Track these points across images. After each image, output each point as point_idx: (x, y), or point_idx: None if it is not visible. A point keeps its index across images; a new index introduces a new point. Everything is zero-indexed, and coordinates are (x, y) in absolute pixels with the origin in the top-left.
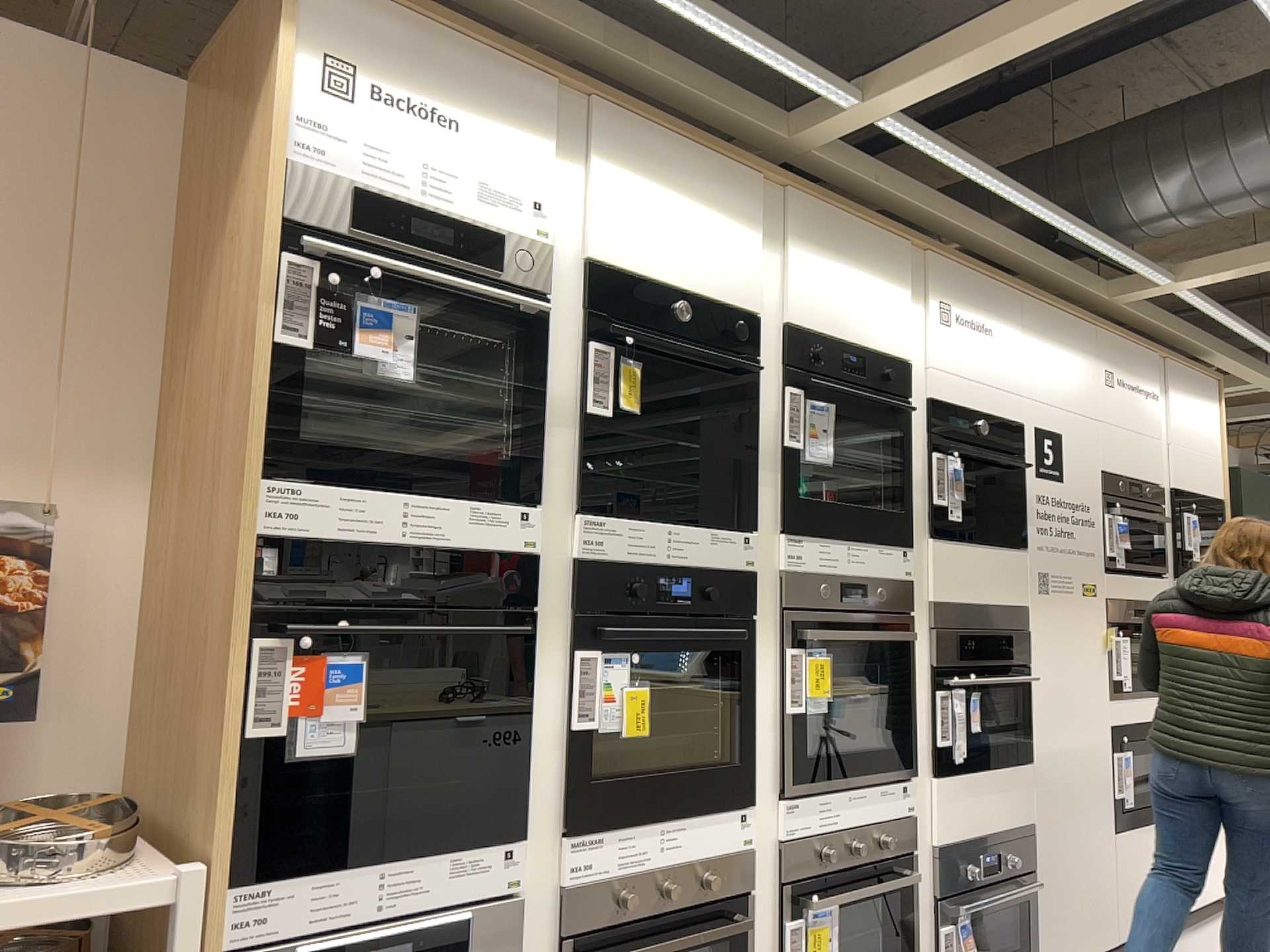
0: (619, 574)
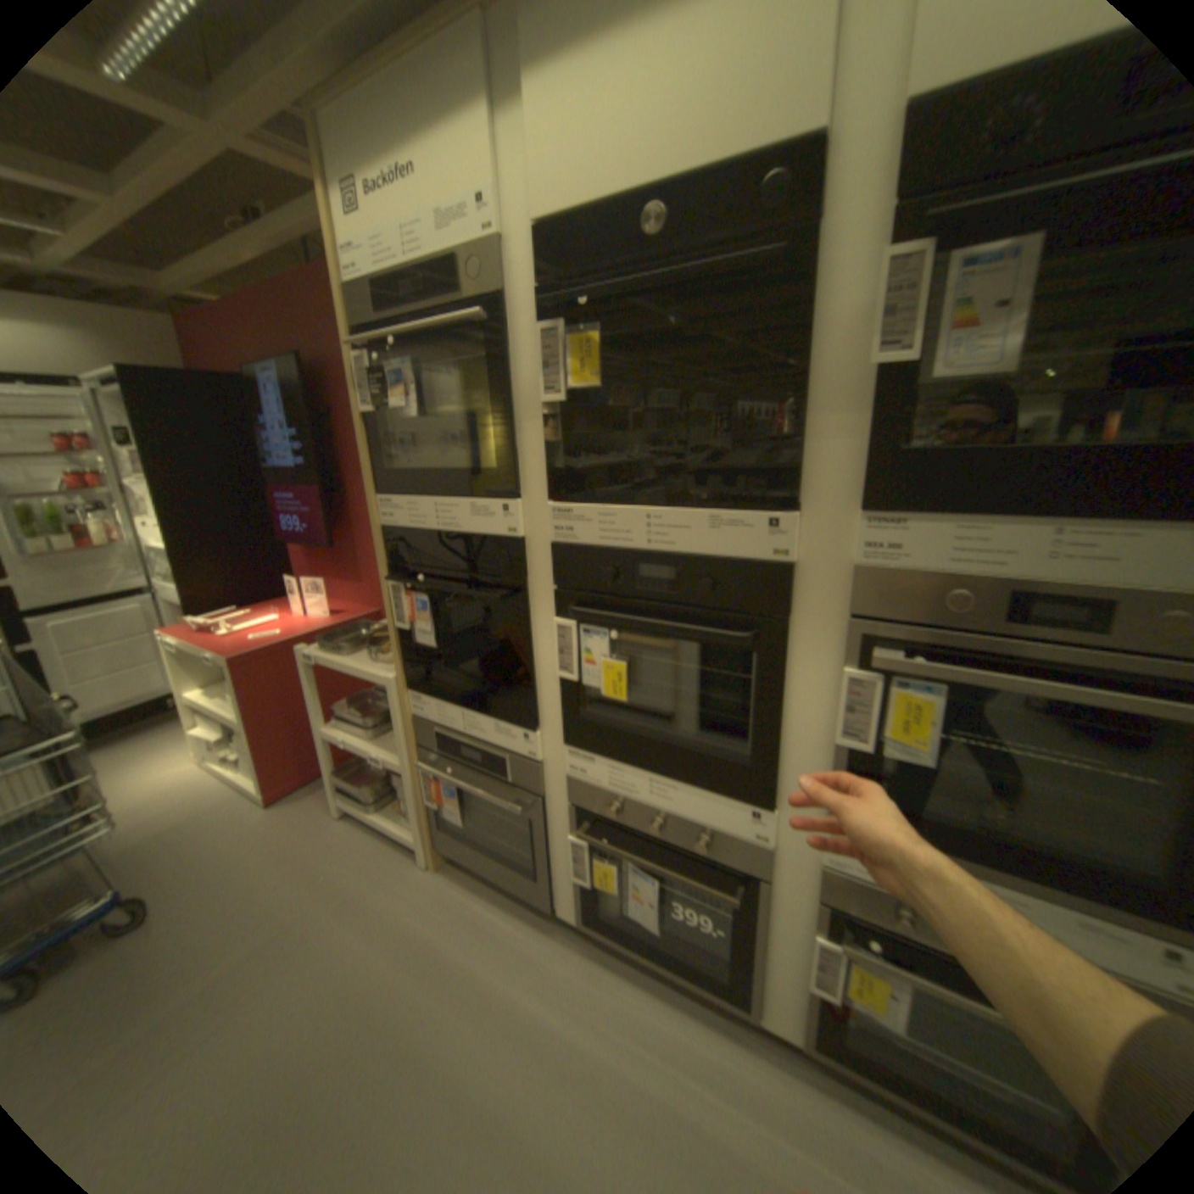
0: (590, 561)
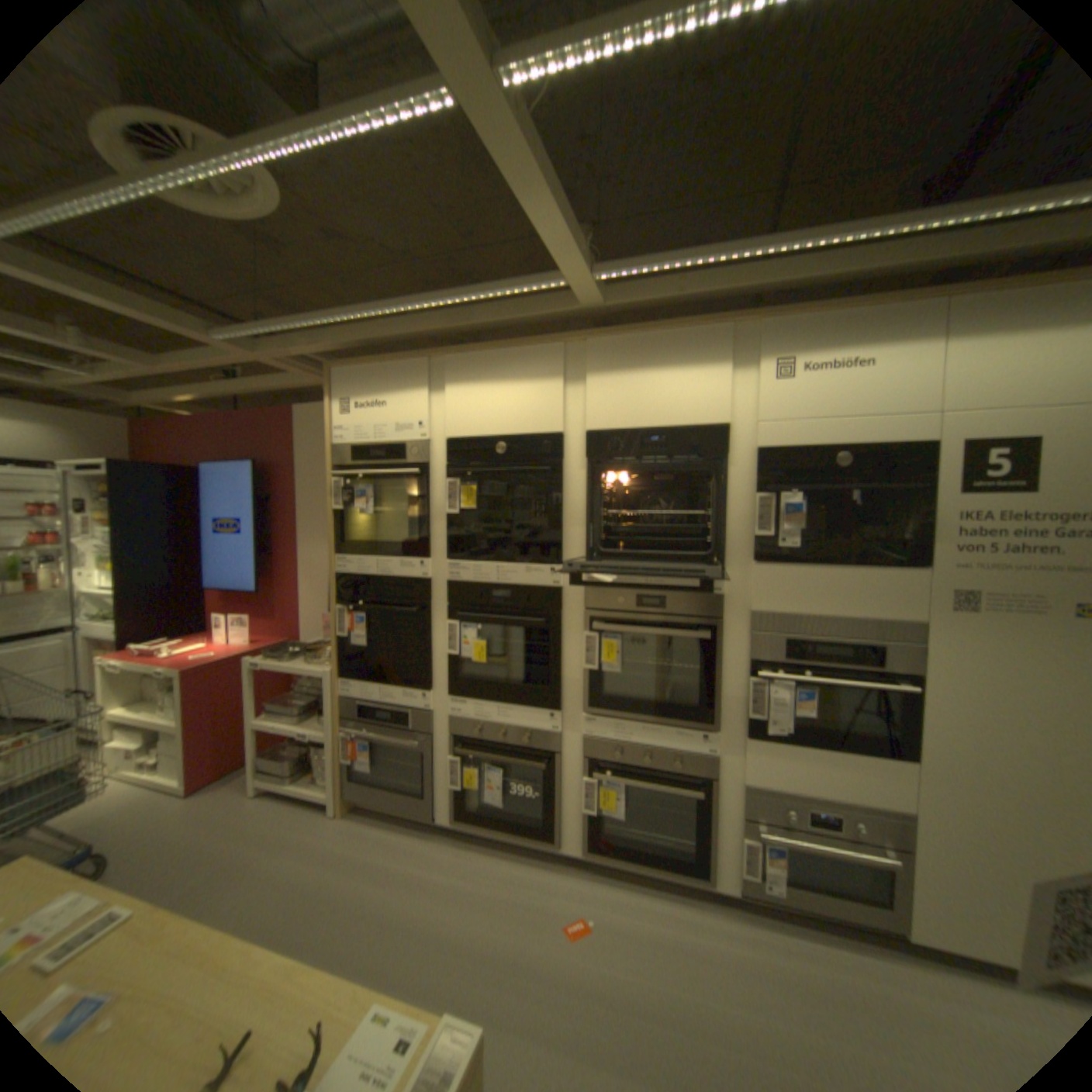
0: (468, 591)
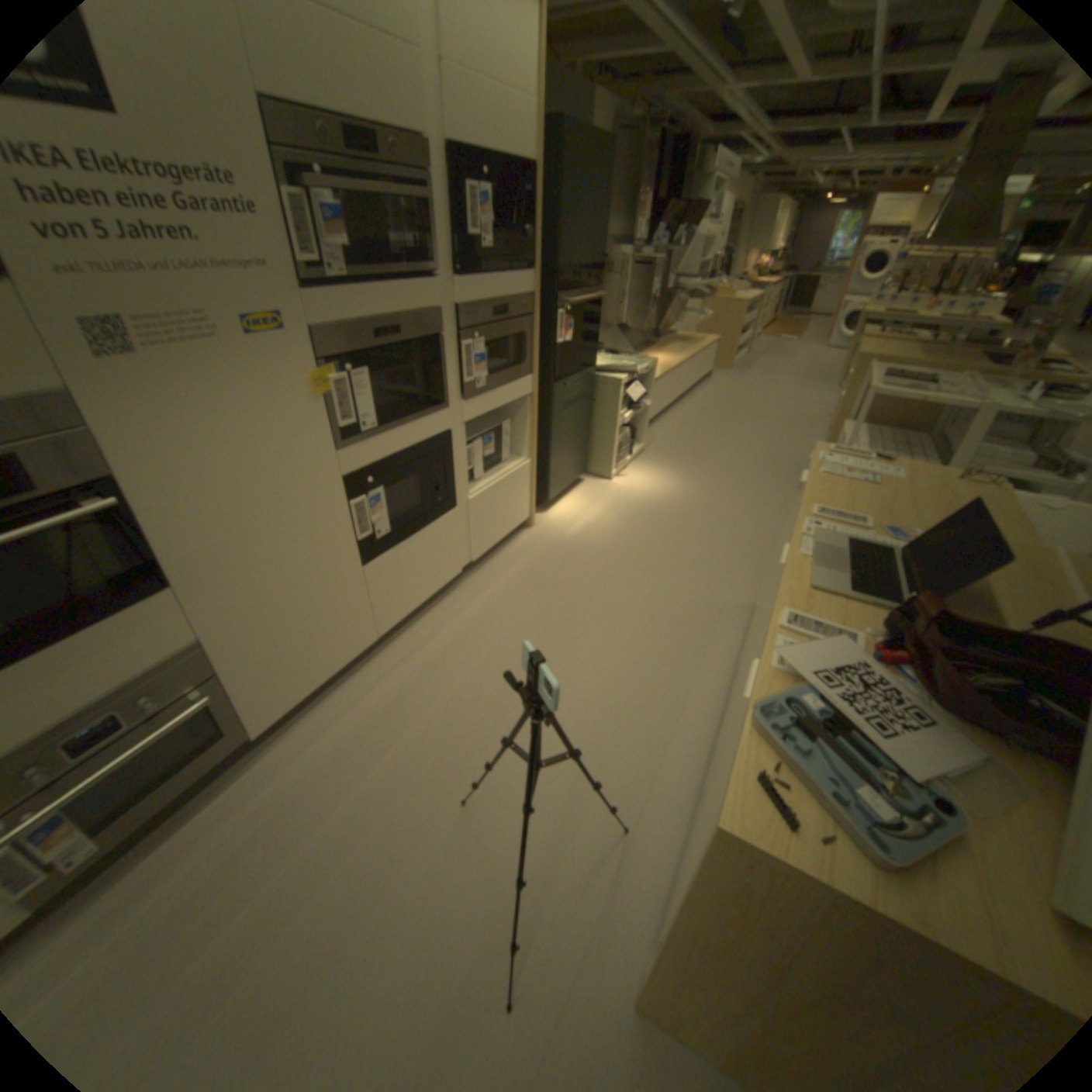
0: None
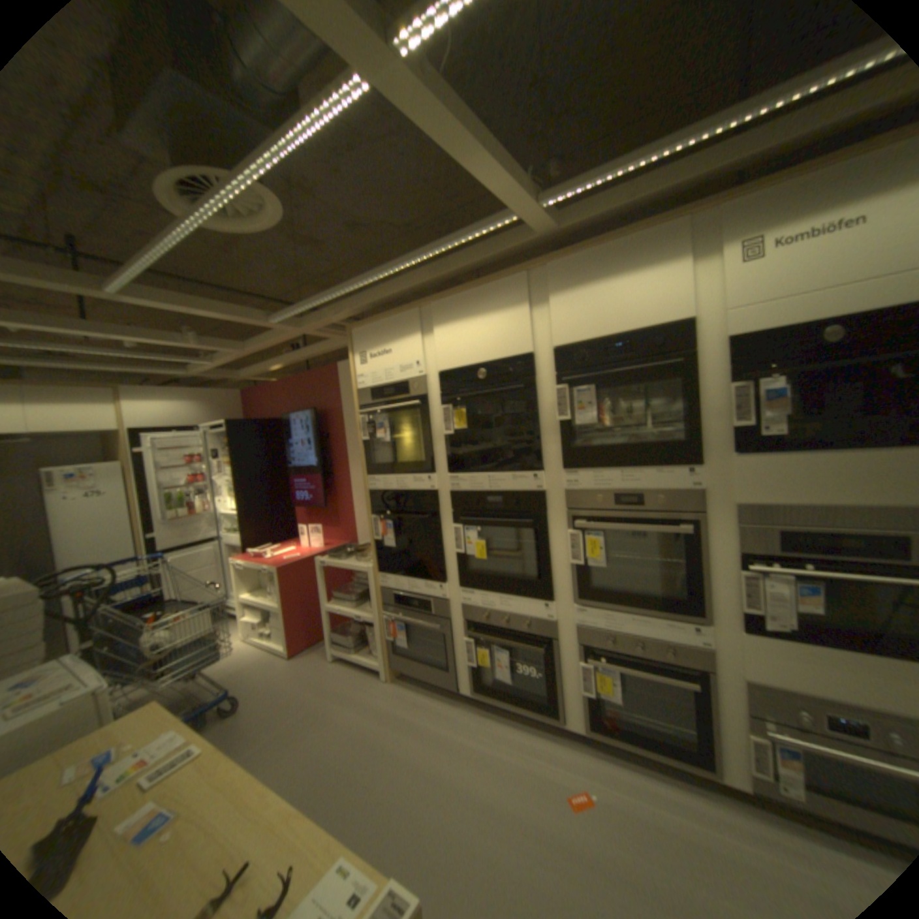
0: (466, 498)
